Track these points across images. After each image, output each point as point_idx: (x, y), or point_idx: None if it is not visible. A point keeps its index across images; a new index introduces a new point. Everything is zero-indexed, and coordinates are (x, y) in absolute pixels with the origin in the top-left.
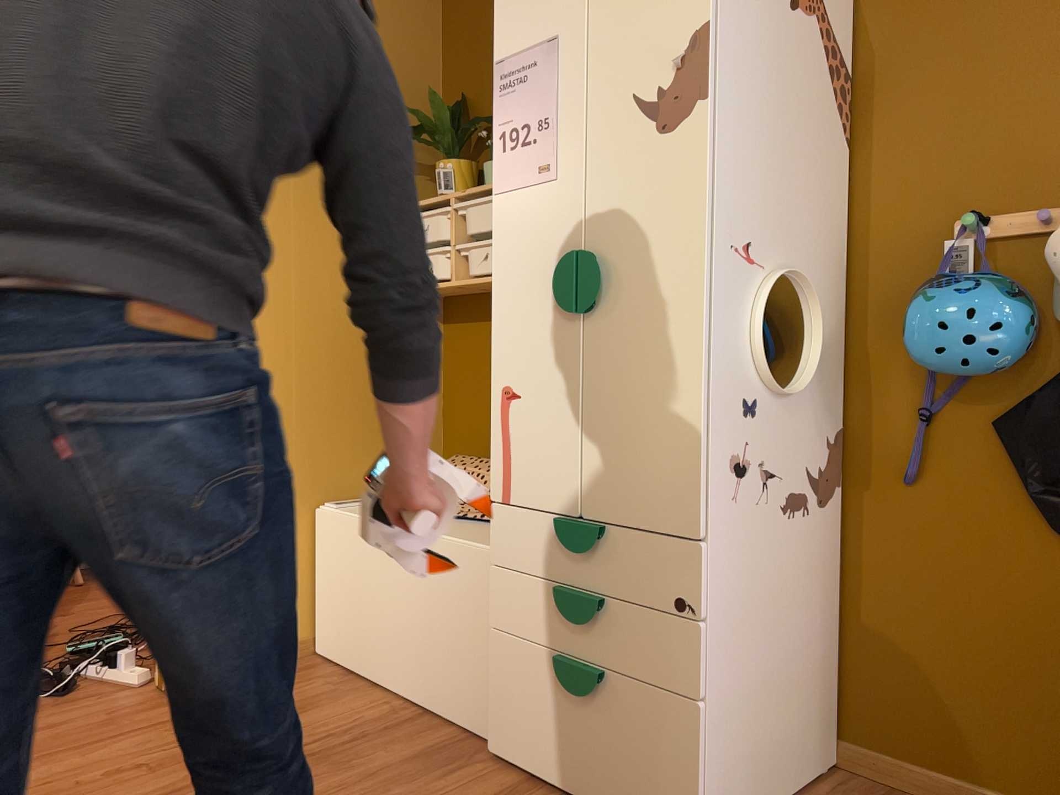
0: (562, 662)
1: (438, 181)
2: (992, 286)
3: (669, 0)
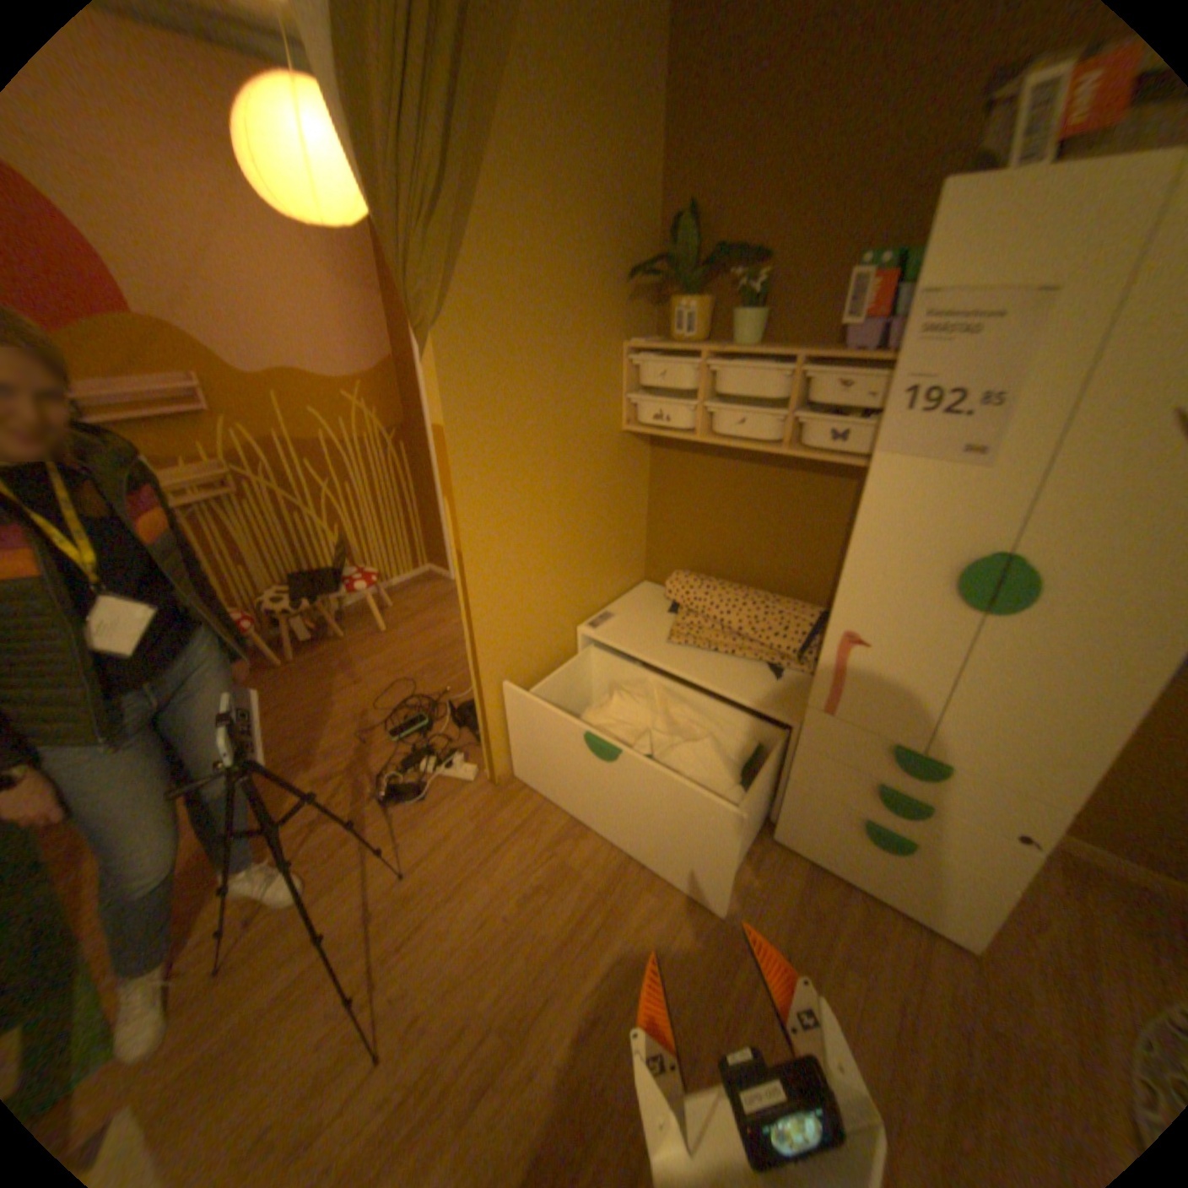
0: (876, 830)
1: (674, 320)
2: None
3: None
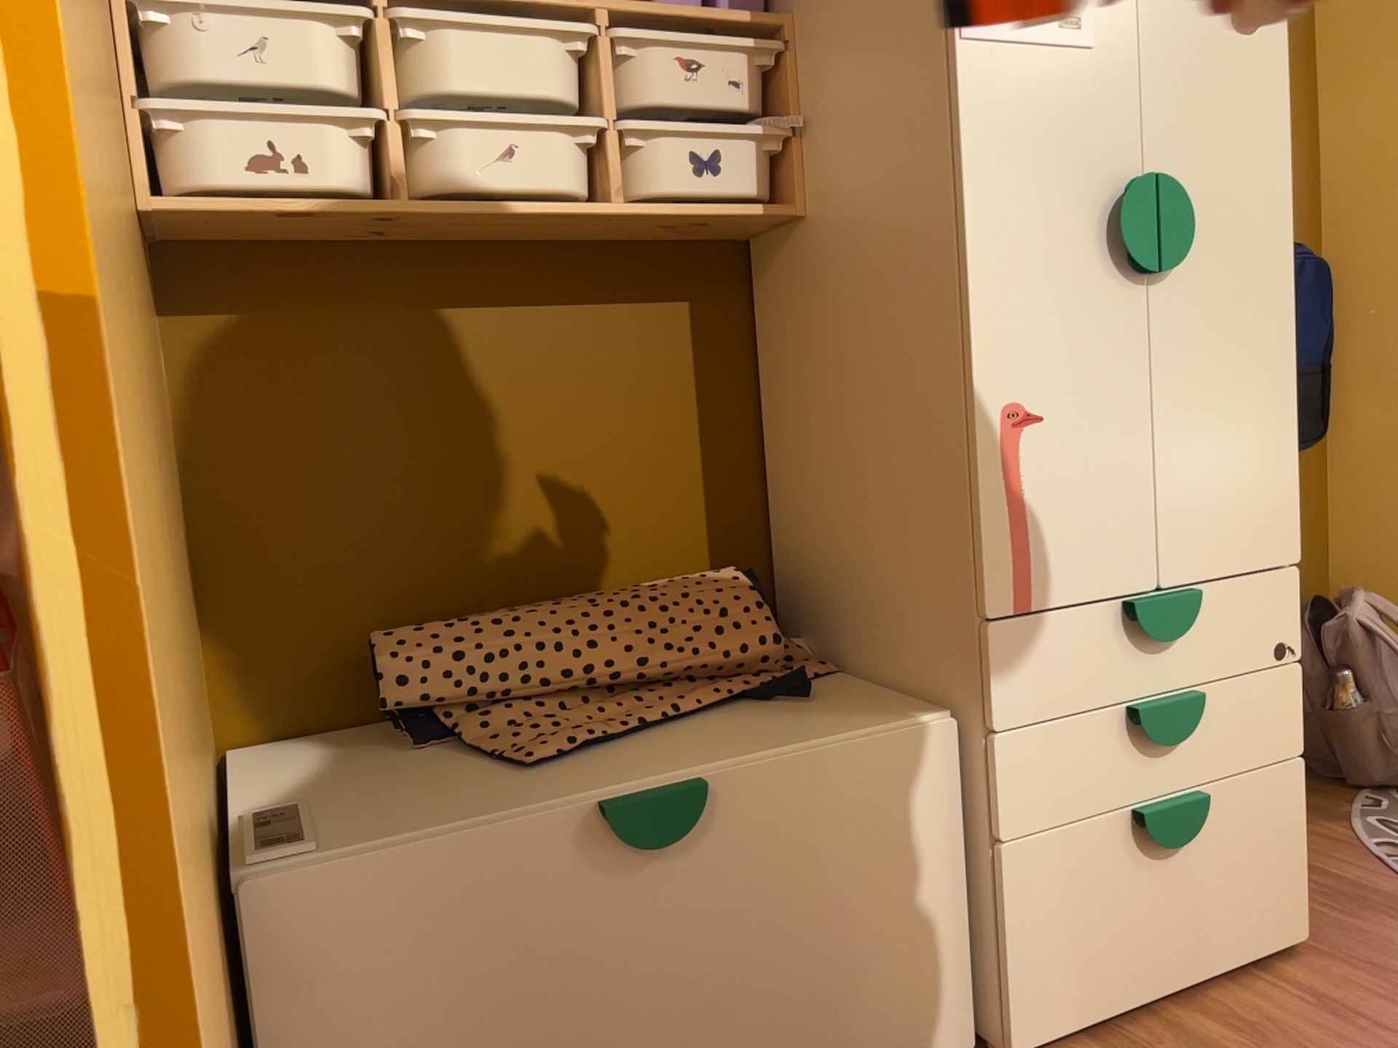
0: (1160, 809)
1: None
2: None
3: None
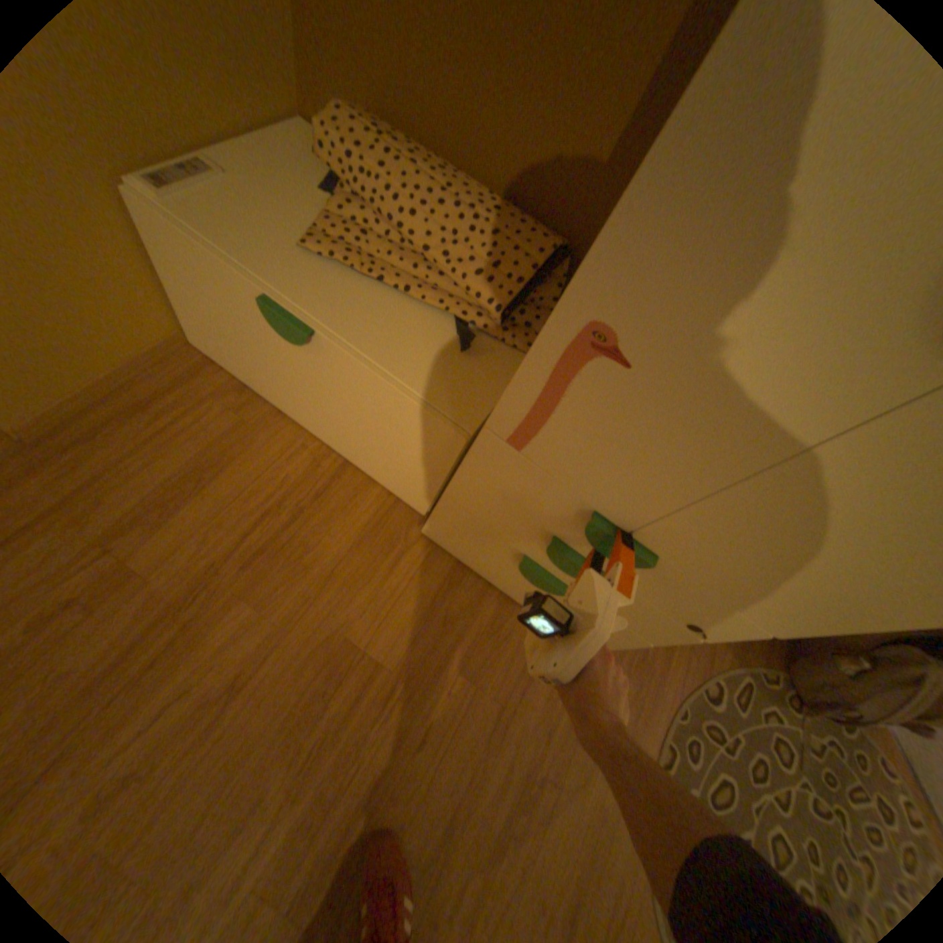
0: (531, 569)
1: None
2: None
3: None
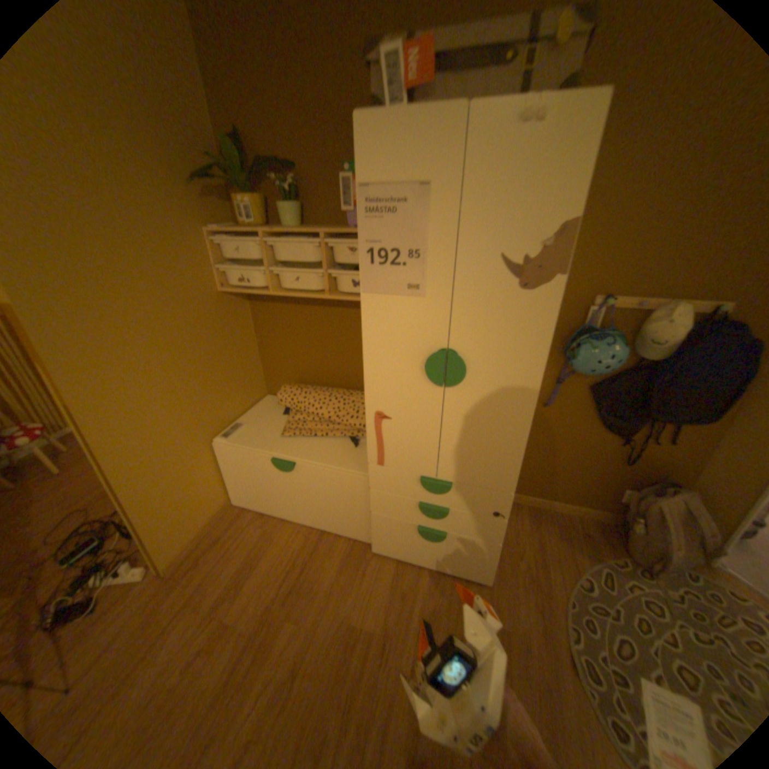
0: (423, 531)
1: (236, 210)
2: (620, 341)
3: (548, 186)
